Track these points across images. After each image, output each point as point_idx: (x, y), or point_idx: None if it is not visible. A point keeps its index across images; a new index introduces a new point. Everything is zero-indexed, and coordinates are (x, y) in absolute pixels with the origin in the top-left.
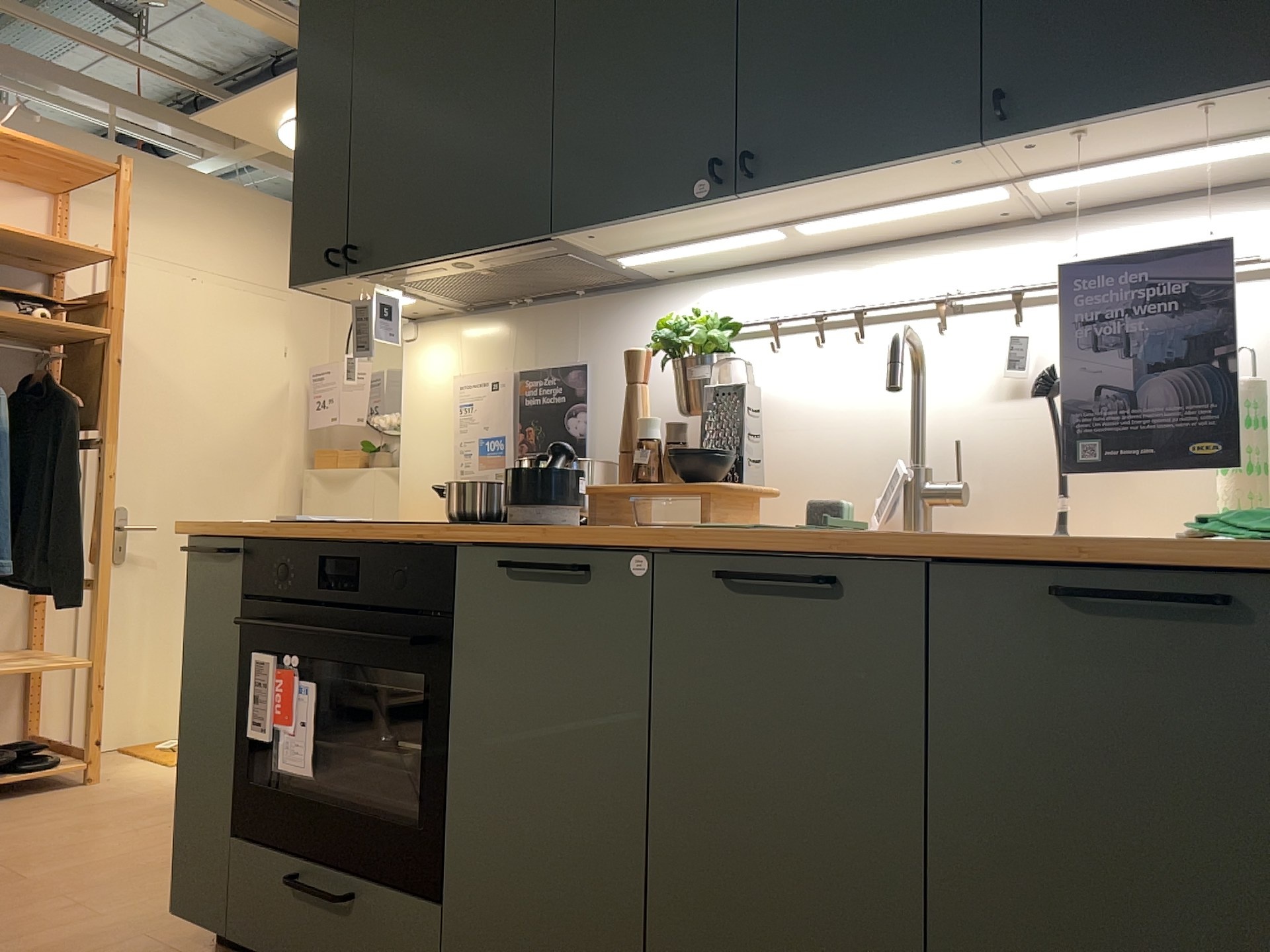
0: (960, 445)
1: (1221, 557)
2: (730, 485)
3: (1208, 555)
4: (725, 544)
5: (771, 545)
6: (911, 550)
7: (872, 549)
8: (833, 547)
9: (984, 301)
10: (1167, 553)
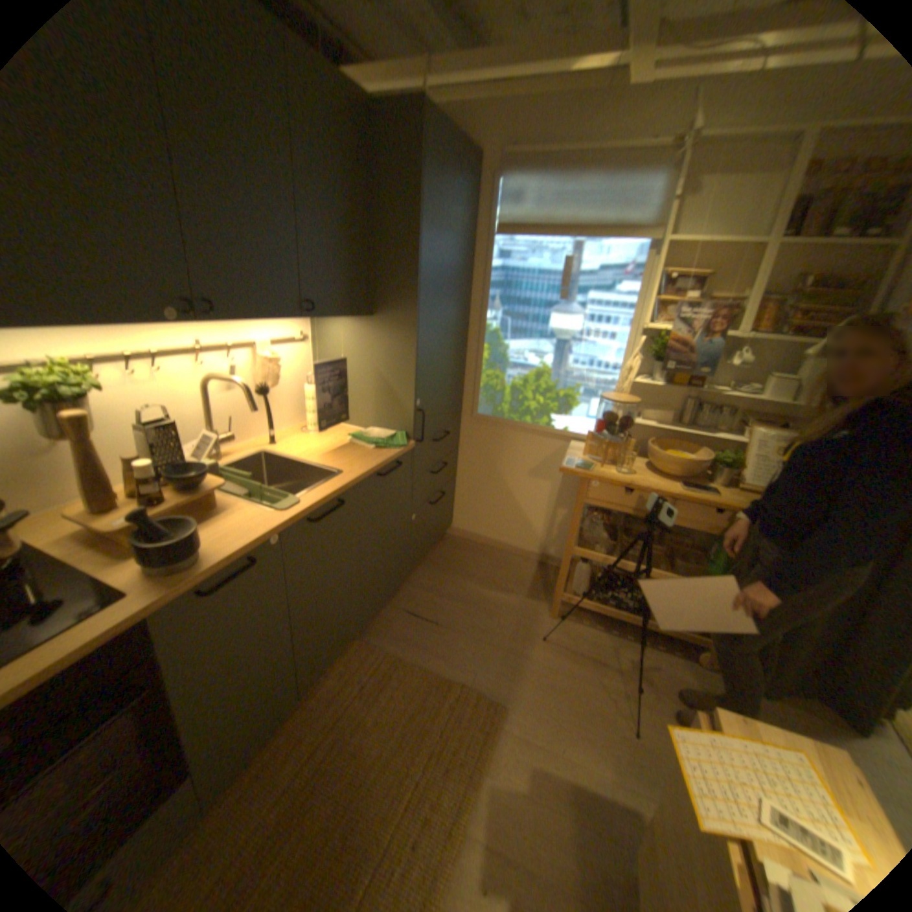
0: (232, 420)
1: (393, 455)
2: (208, 482)
3: (398, 456)
4: (311, 510)
5: (317, 502)
6: (356, 482)
7: (348, 487)
8: (339, 492)
9: (211, 349)
10: (387, 457)
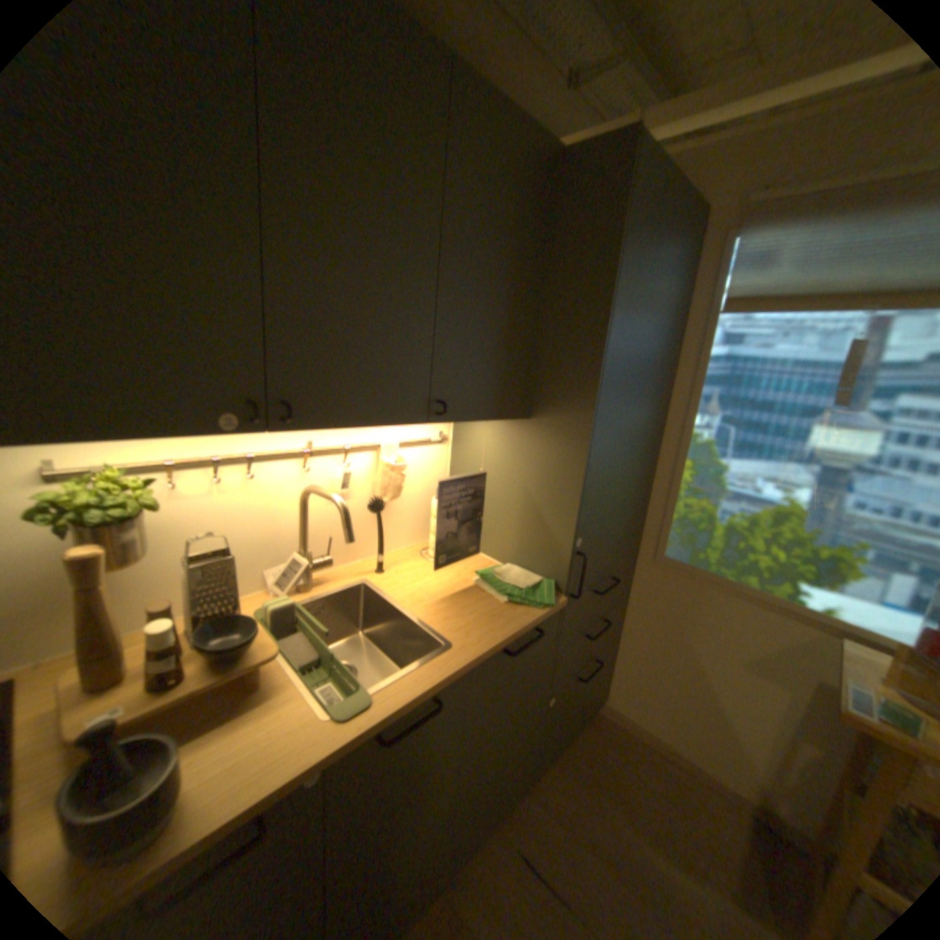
0: (332, 539)
1: (533, 617)
2: (258, 646)
3: (539, 622)
4: (383, 725)
5: (399, 704)
6: (468, 669)
7: (454, 678)
8: (438, 687)
9: (325, 450)
10: (523, 621)
